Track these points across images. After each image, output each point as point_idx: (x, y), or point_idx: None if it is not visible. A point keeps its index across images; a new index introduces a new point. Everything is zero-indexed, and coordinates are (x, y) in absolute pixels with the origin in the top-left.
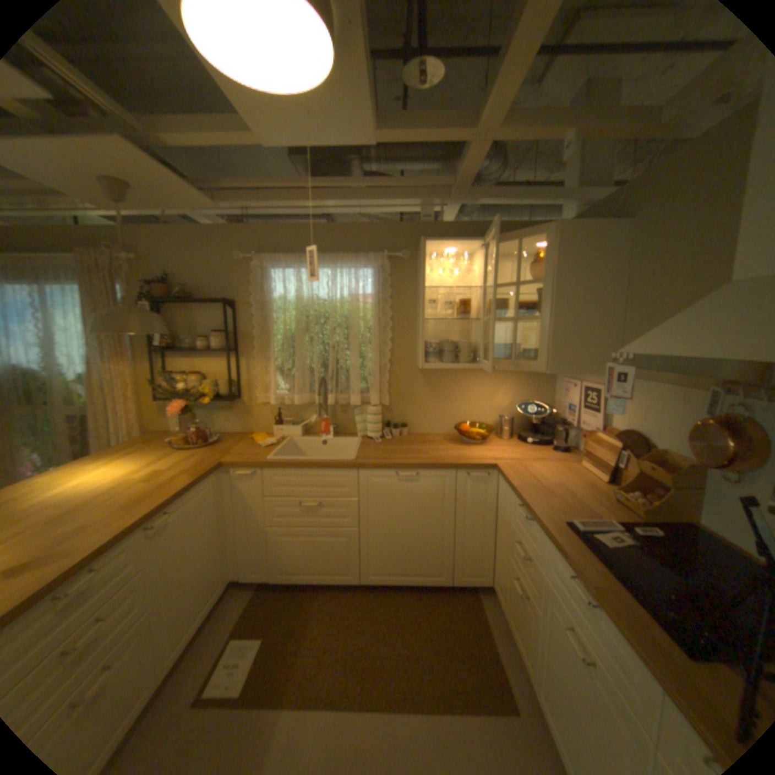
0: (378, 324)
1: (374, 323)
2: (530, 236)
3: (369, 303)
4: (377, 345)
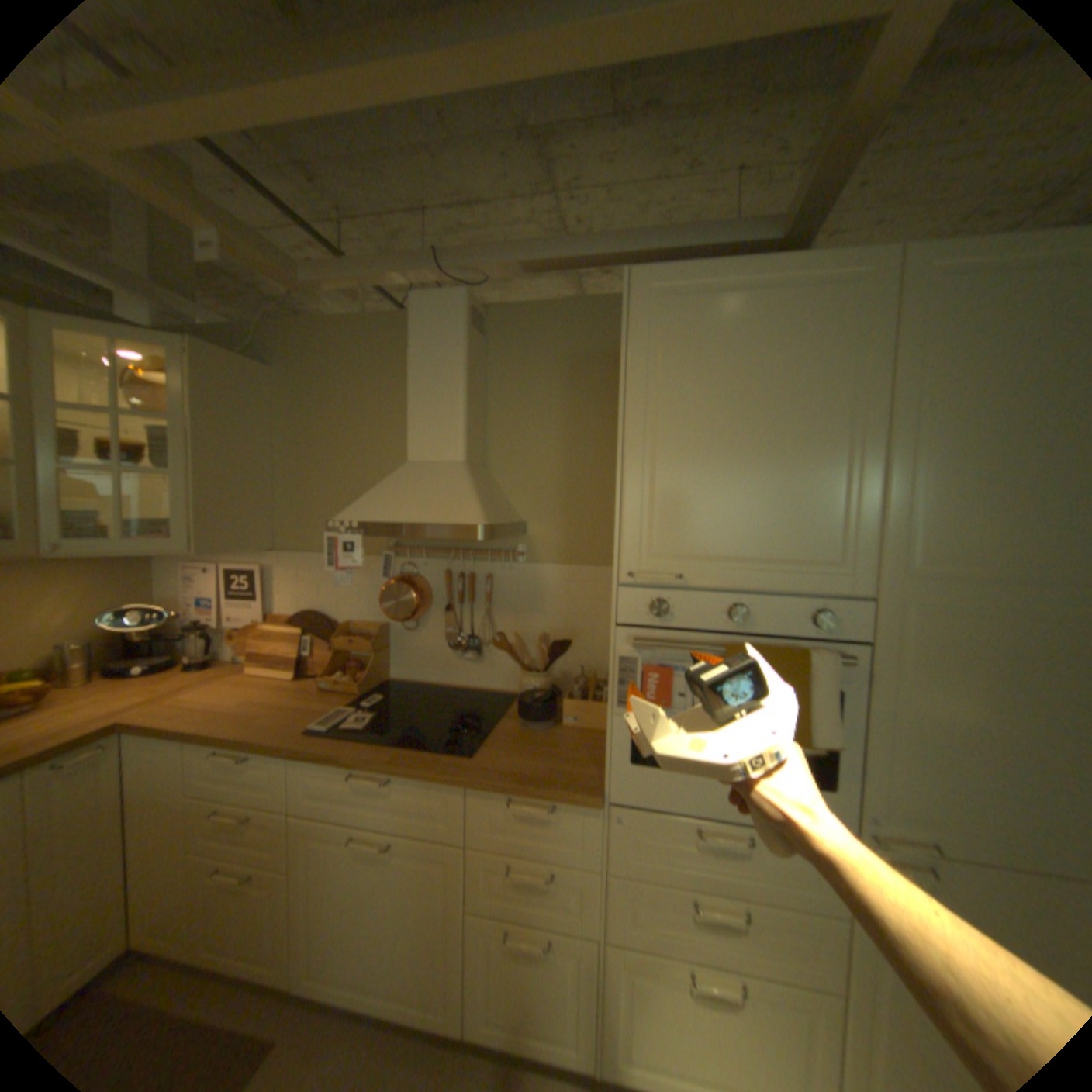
0: None
1: None
2: (121, 340)
3: None
4: None
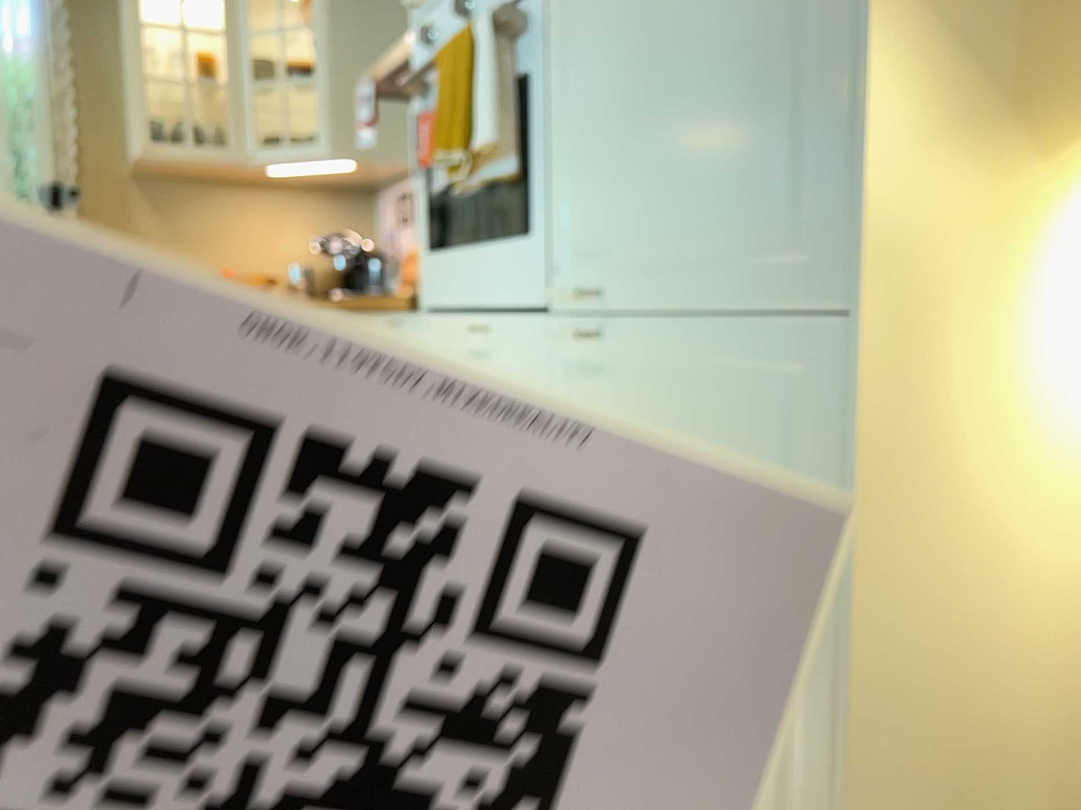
0: (44, 91)
1: (35, 86)
2: None
3: (20, 49)
4: (44, 129)
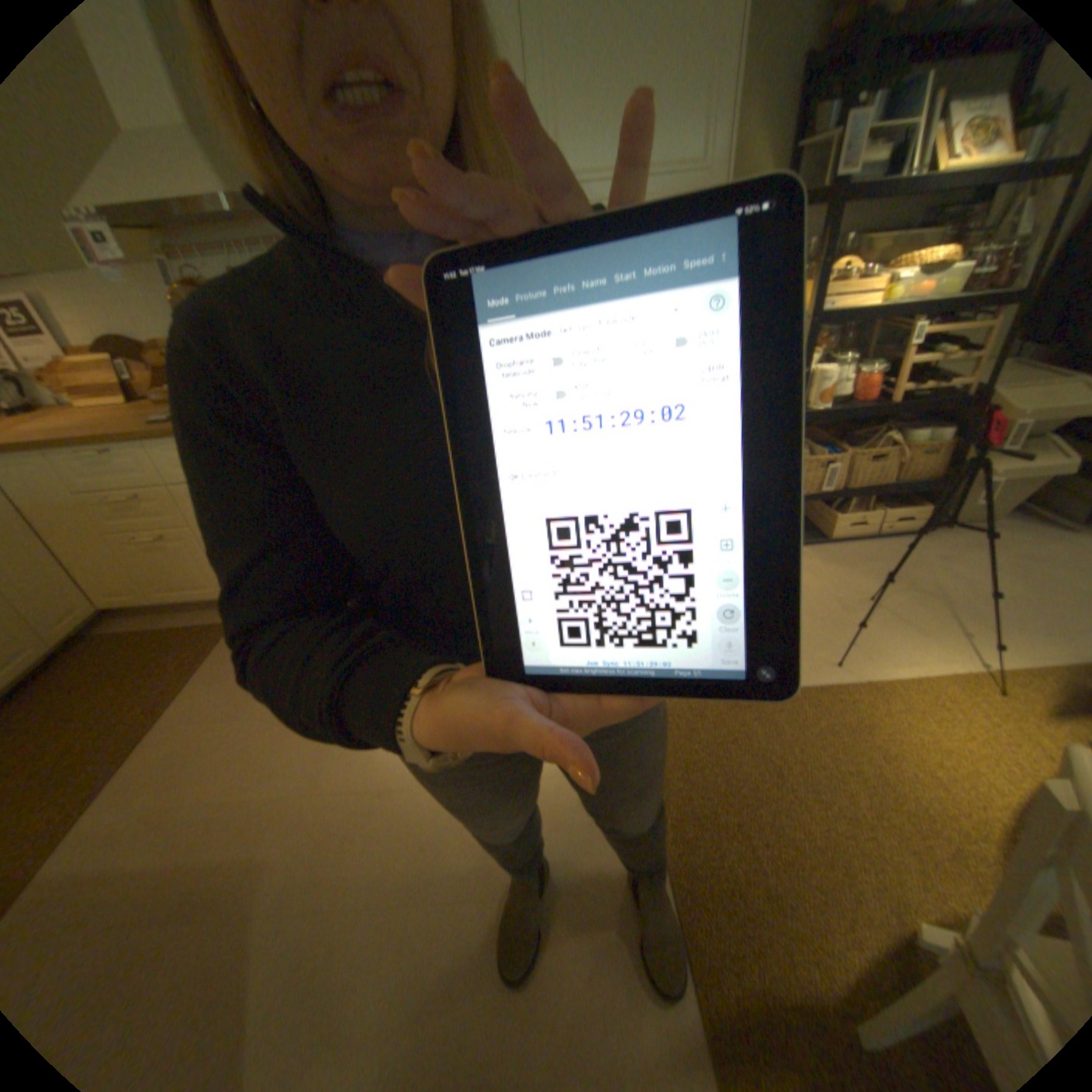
0: None
1: None
2: None
3: None
4: None
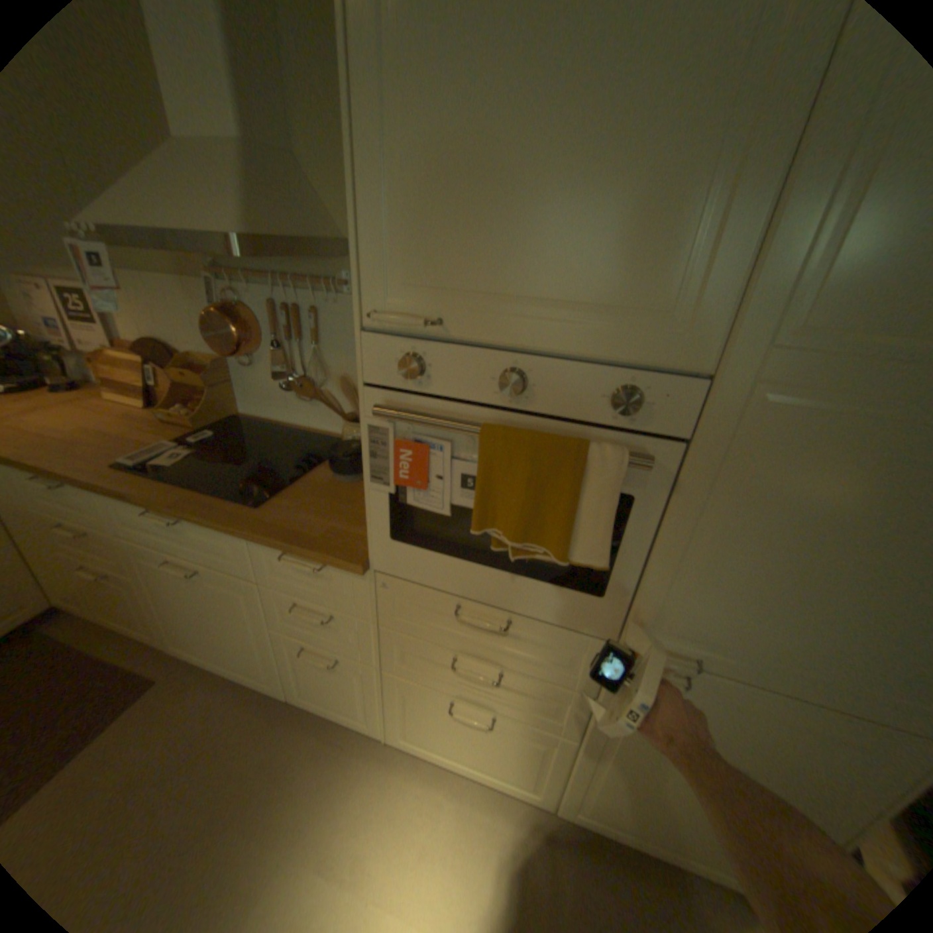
0: None
1: None
2: None
3: None
4: None
